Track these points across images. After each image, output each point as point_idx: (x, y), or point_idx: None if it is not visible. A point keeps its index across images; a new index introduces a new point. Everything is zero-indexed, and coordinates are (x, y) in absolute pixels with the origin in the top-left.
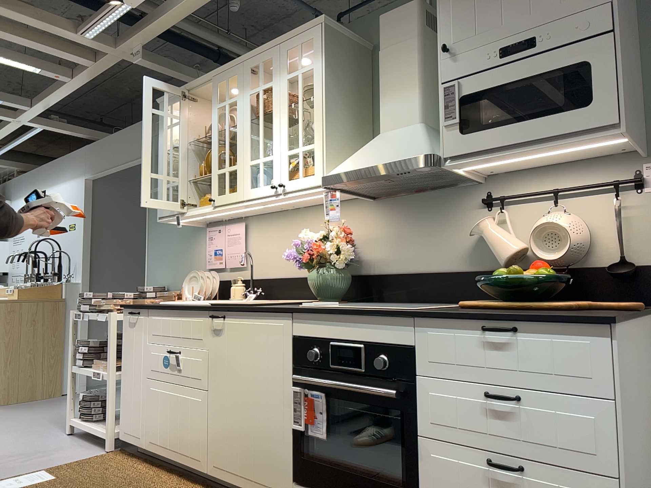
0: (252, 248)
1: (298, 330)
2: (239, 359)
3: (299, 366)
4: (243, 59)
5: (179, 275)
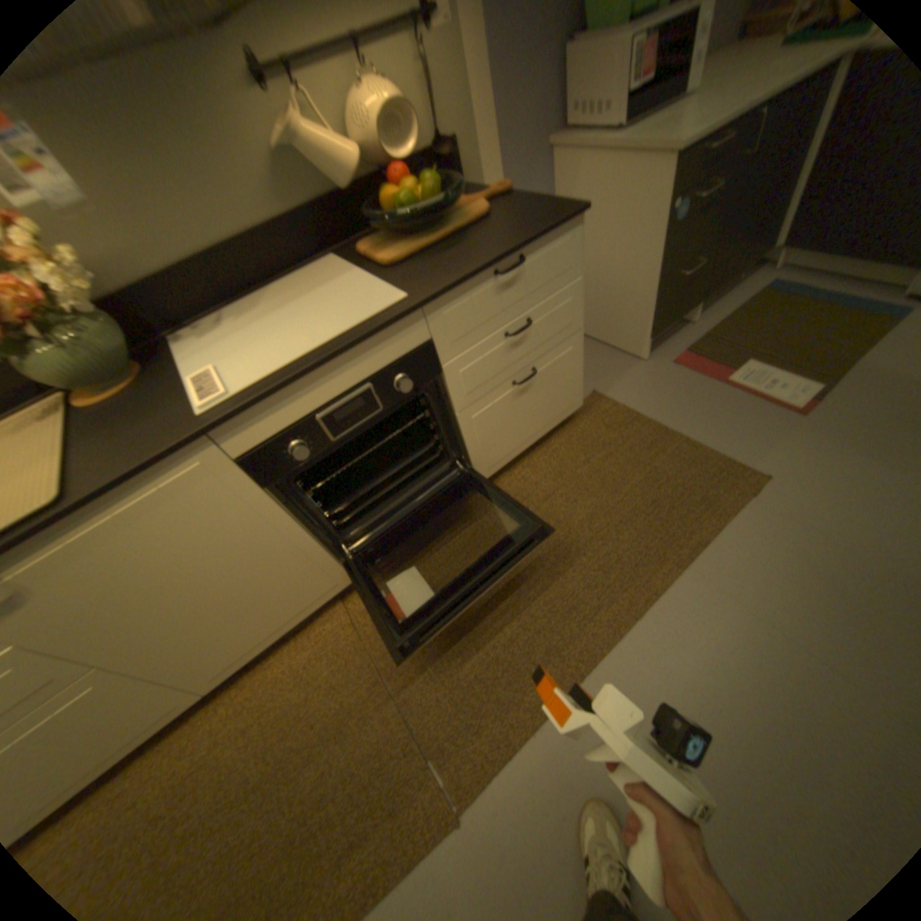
0: None
1: (241, 445)
2: (133, 577)
3: (276, 482)
4: None
5: None
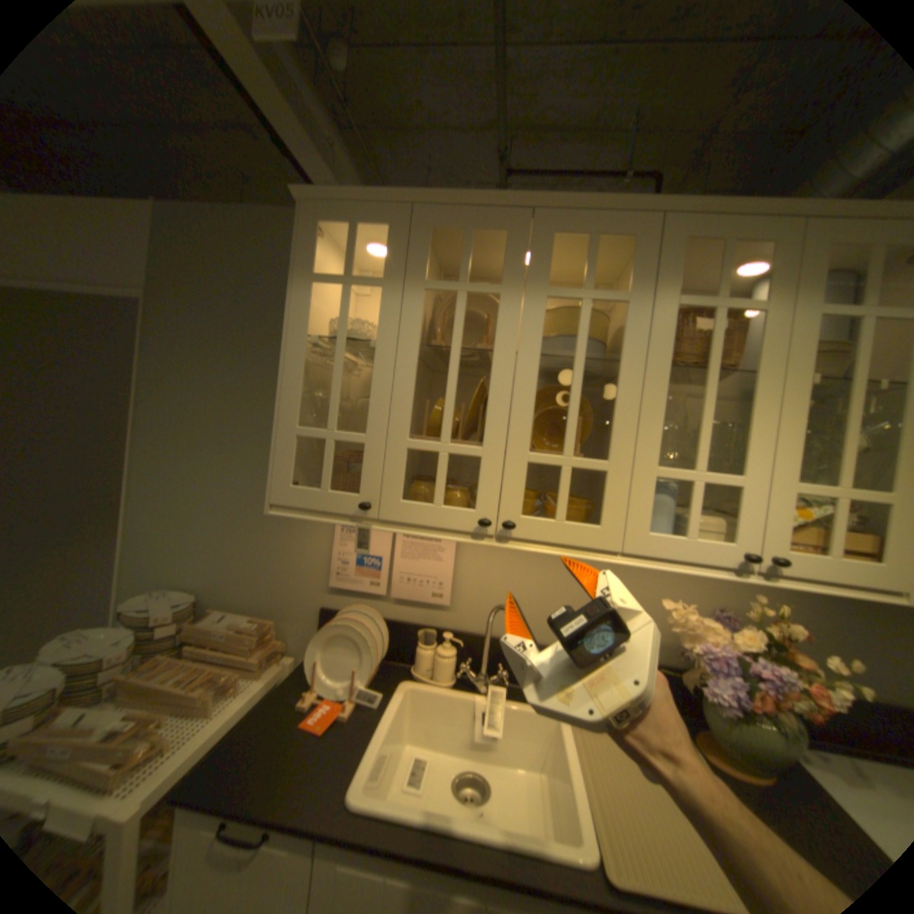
0: (470, 572)
1: None
2: None
3: None
4: (674, 200)
5: (234, 575)
